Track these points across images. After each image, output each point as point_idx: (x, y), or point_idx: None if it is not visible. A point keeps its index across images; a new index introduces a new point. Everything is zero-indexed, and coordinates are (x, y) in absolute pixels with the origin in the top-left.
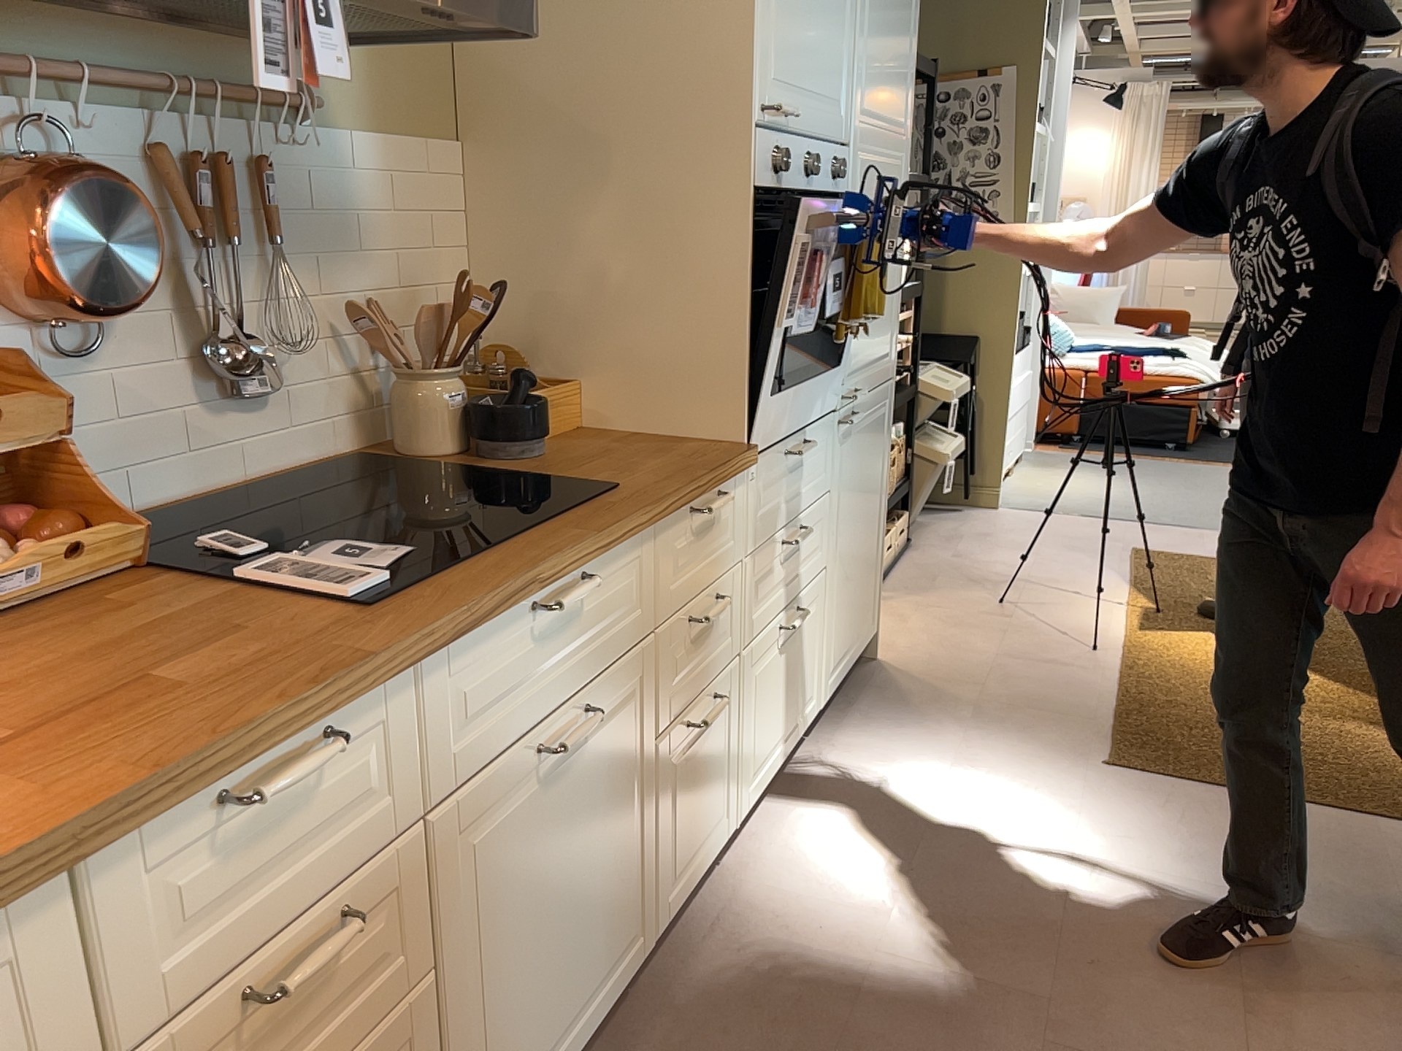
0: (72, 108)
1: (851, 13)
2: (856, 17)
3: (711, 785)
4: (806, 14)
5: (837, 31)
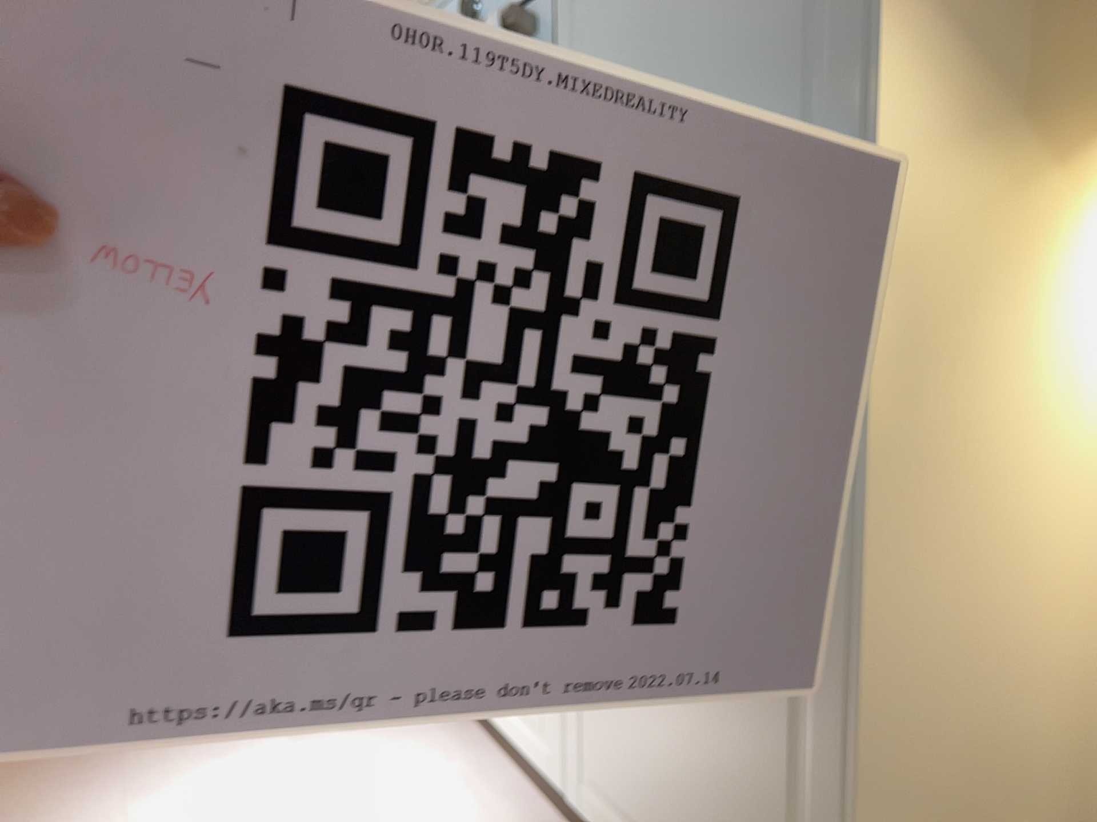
0: None
1: None
2: None
3: None
4: None
5: None
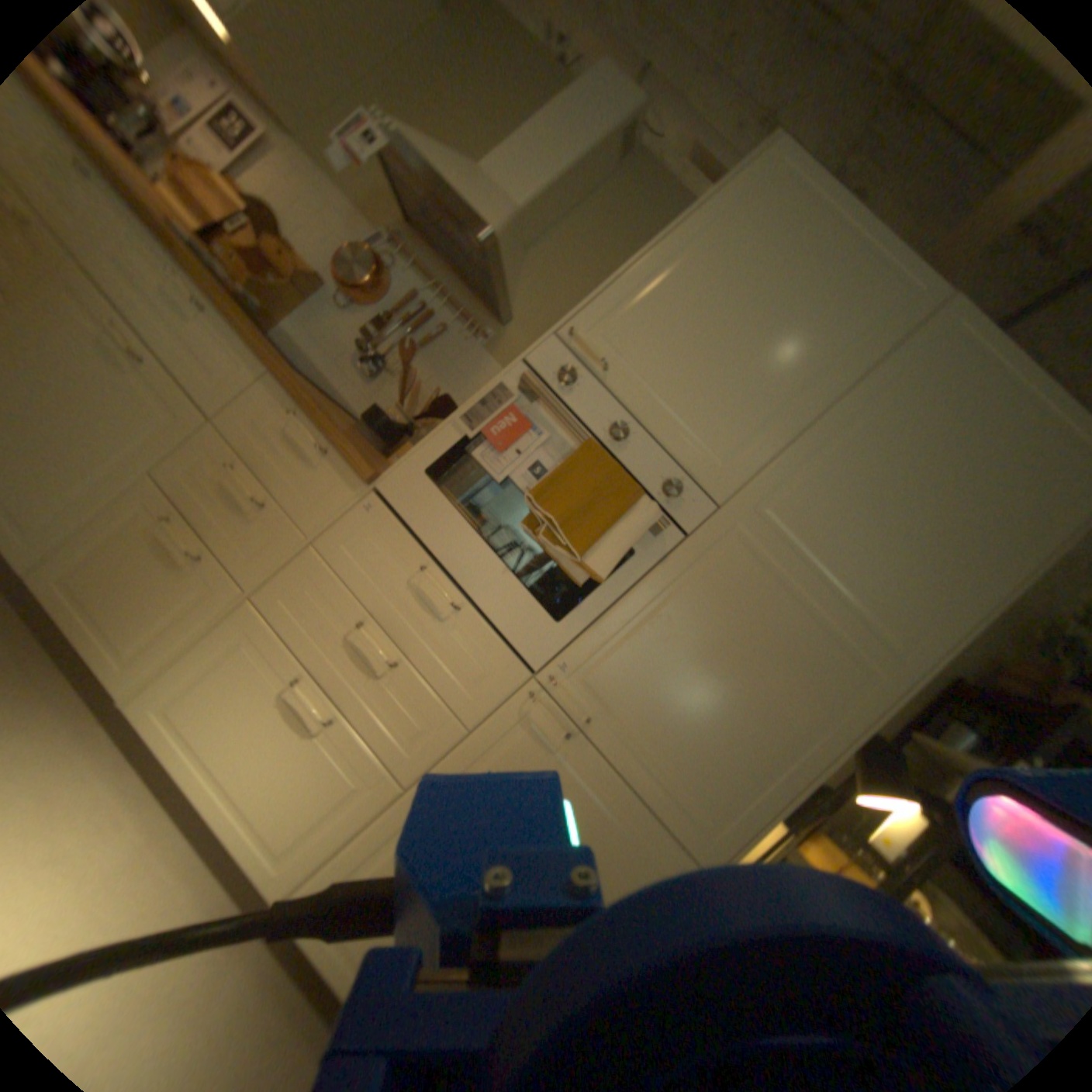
0: (403, 268)
1: (793, 418)
2: (804, 430)
3: (139, 616)
4: (689, 344)
5: (748, 402)
